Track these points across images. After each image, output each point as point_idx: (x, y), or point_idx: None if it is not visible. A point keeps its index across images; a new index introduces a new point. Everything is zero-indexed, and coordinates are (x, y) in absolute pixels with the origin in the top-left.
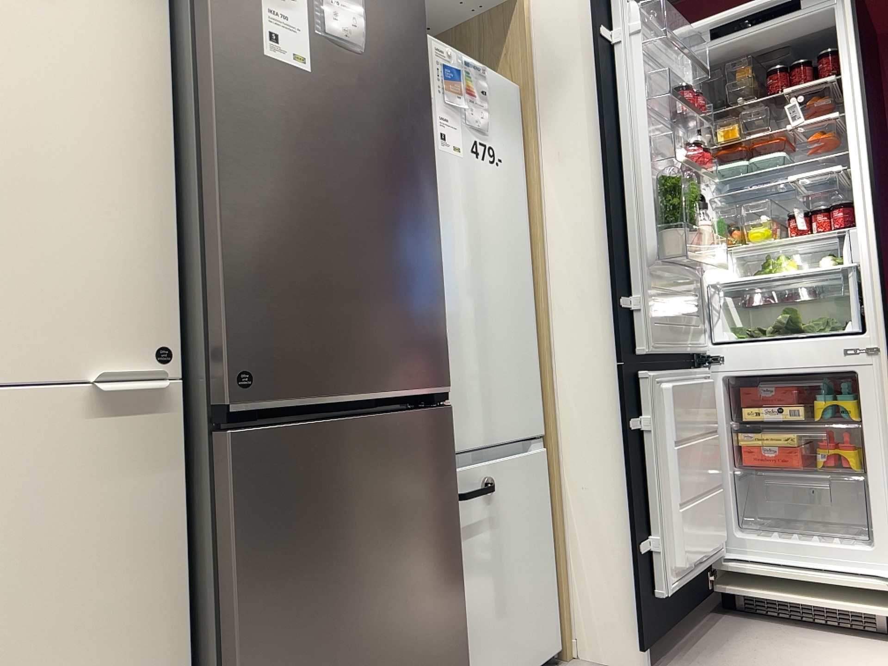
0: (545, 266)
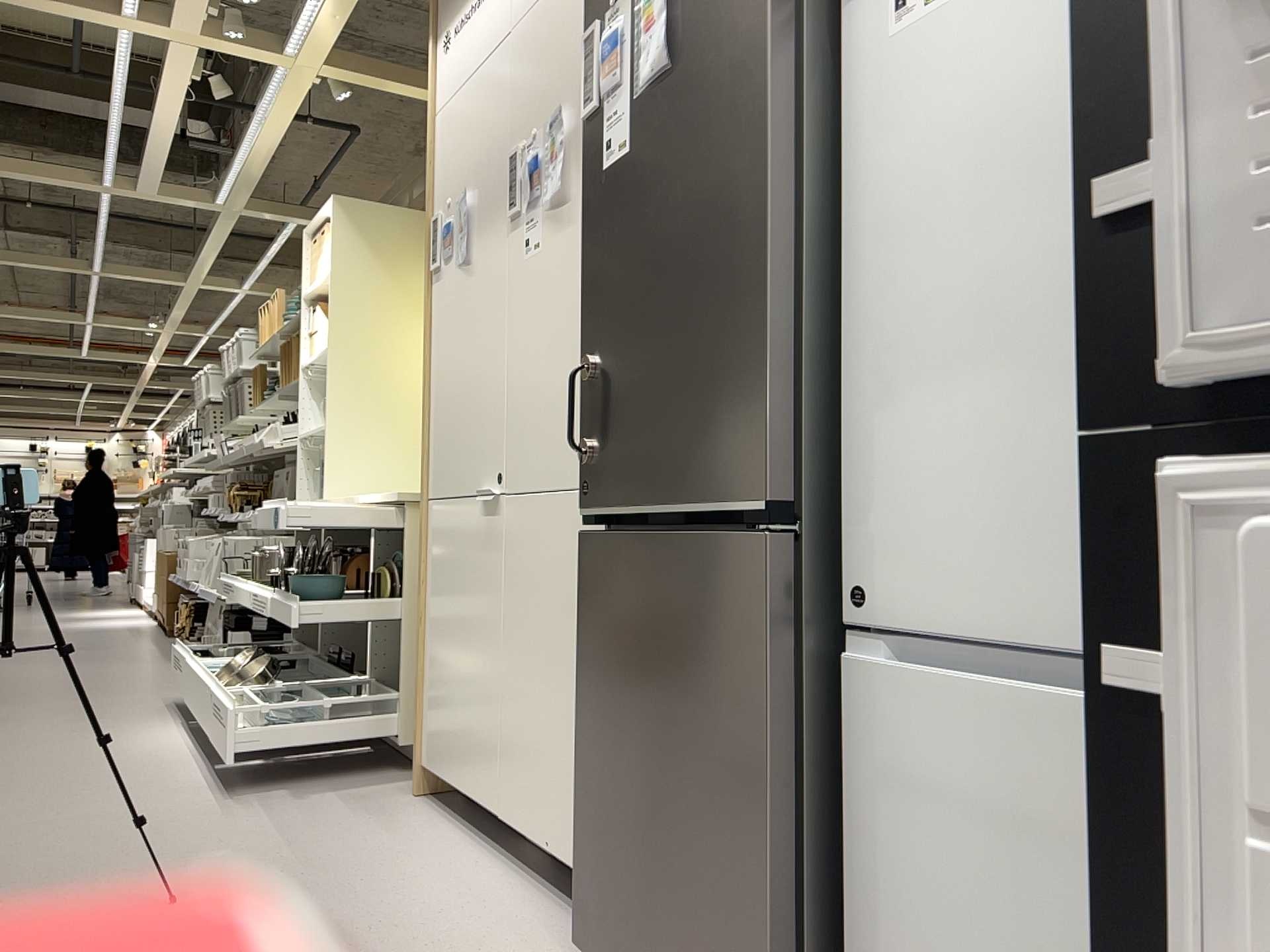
0: None
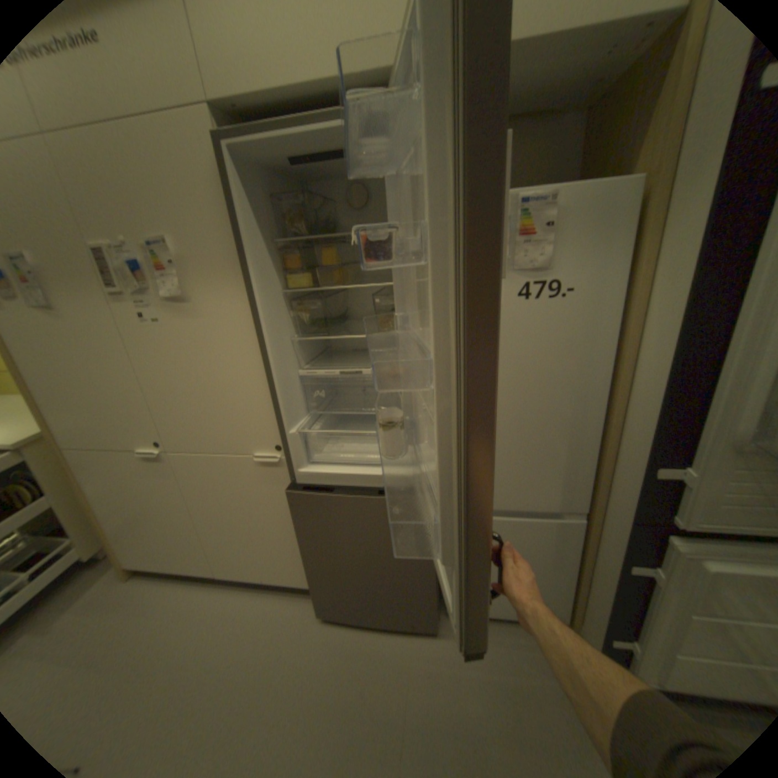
0: (626, 385)
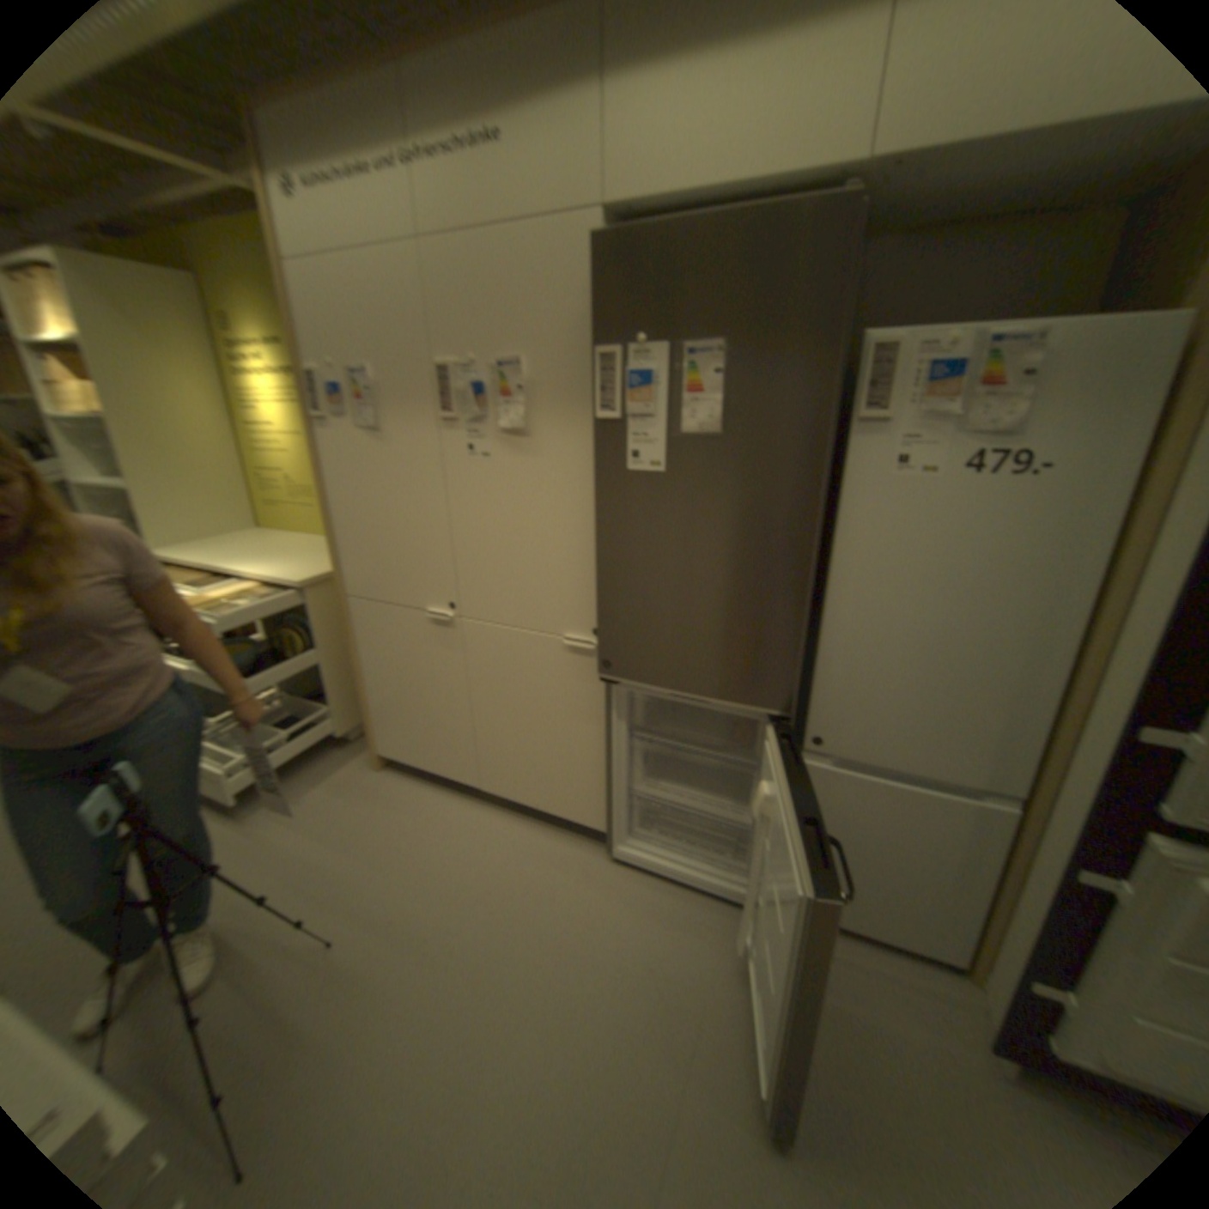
0: (1118, 614)
